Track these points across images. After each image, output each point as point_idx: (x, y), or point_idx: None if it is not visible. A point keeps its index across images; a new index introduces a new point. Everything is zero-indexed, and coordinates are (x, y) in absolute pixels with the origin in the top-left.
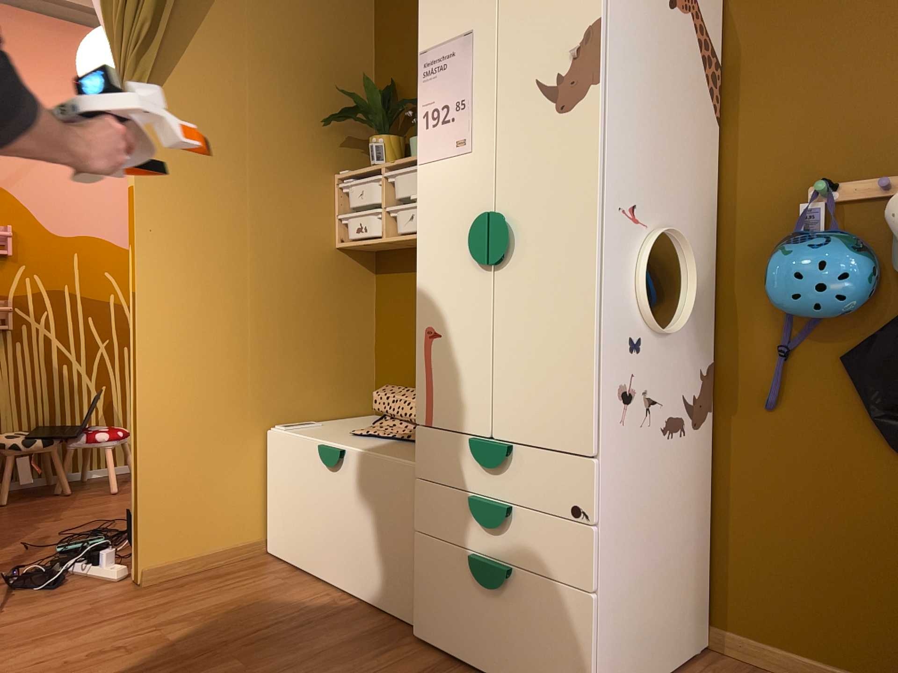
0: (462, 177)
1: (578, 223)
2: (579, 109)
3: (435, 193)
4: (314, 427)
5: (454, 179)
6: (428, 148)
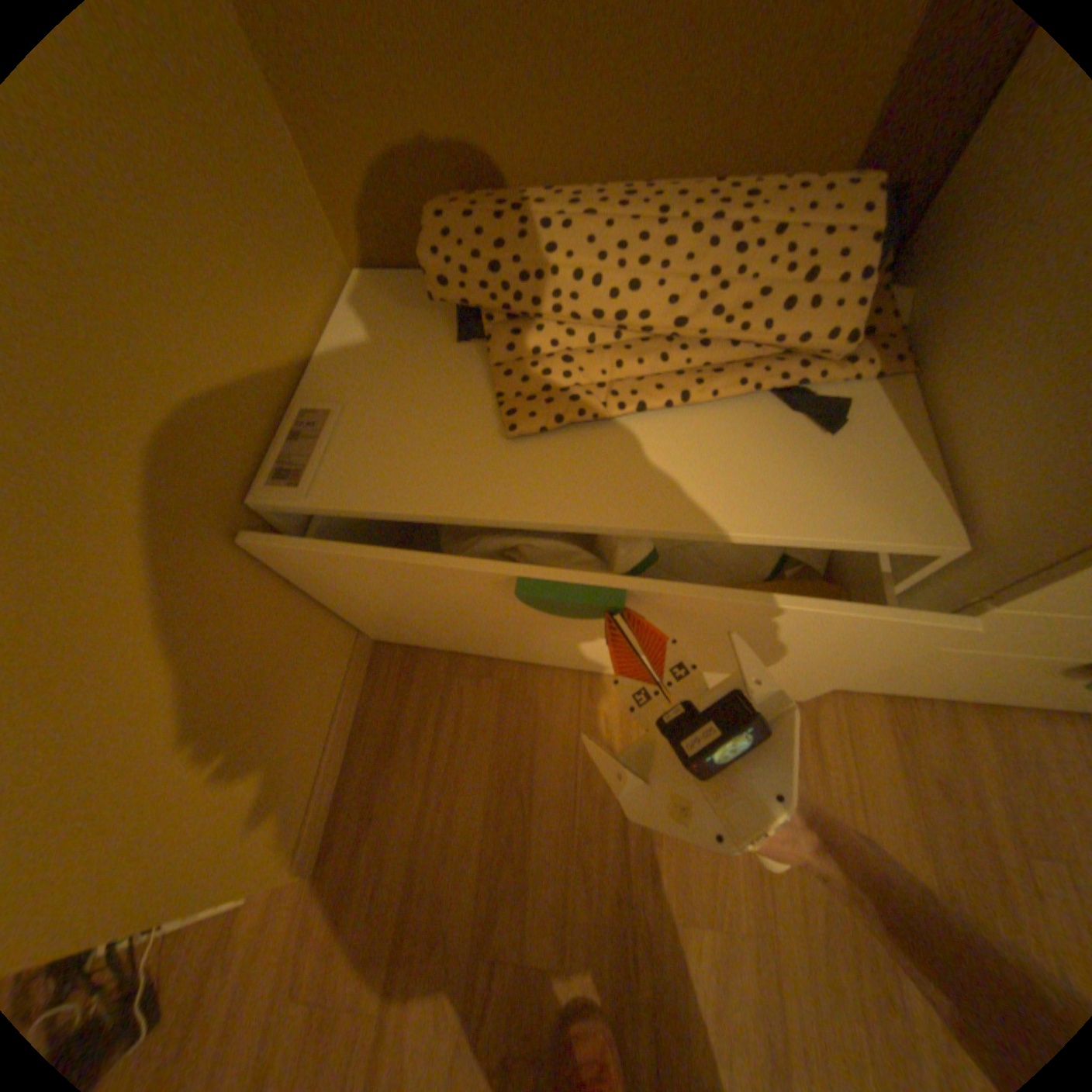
0: None
1: None
2: None
3: None
4: (338, 423)
5: None
6: None
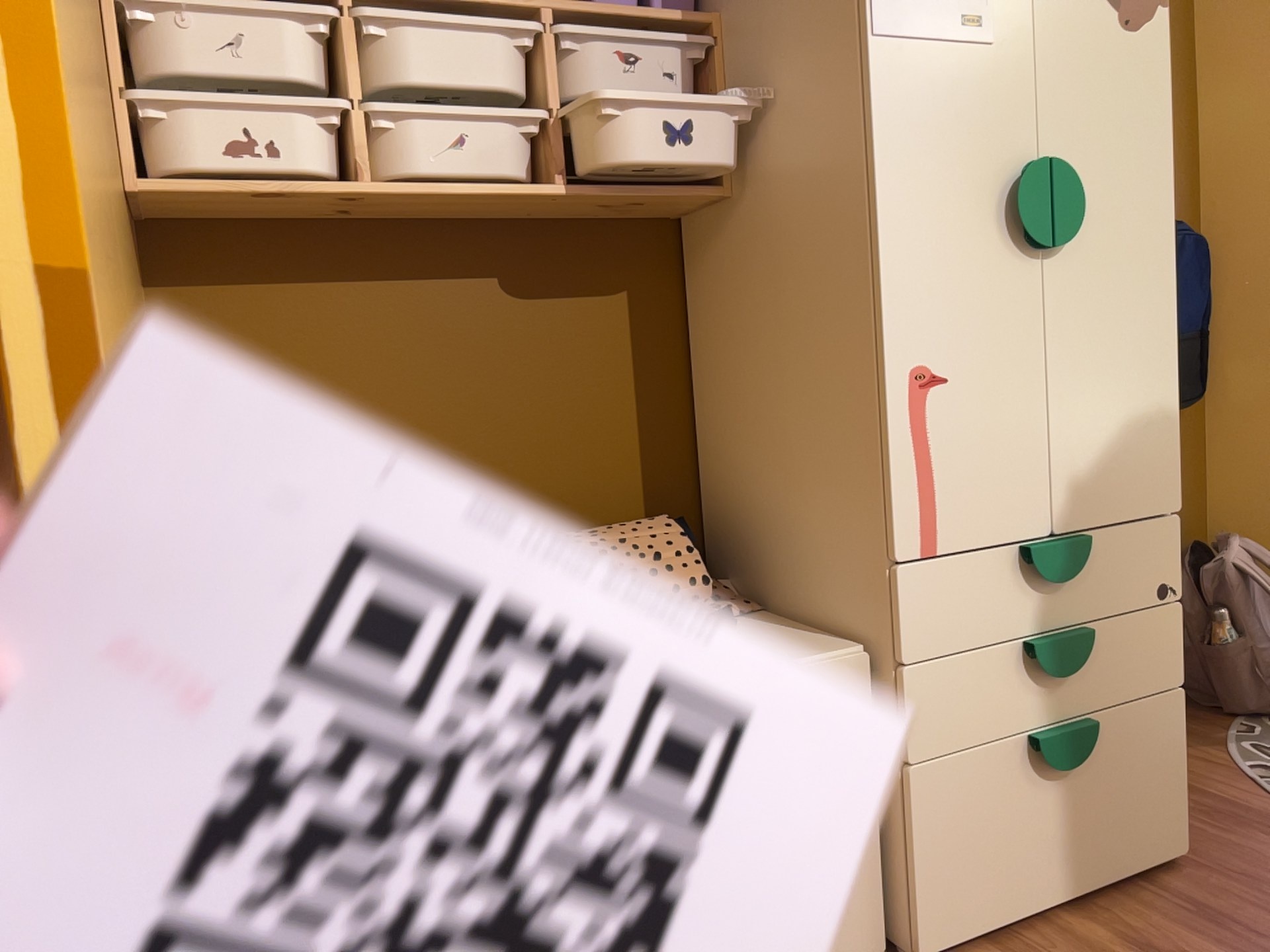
0: (977, 88)
1: (1152, 195)
2: (1147, 33)
3: (920, 105)
4: None
5: (959, 88)
6: (896, 9)
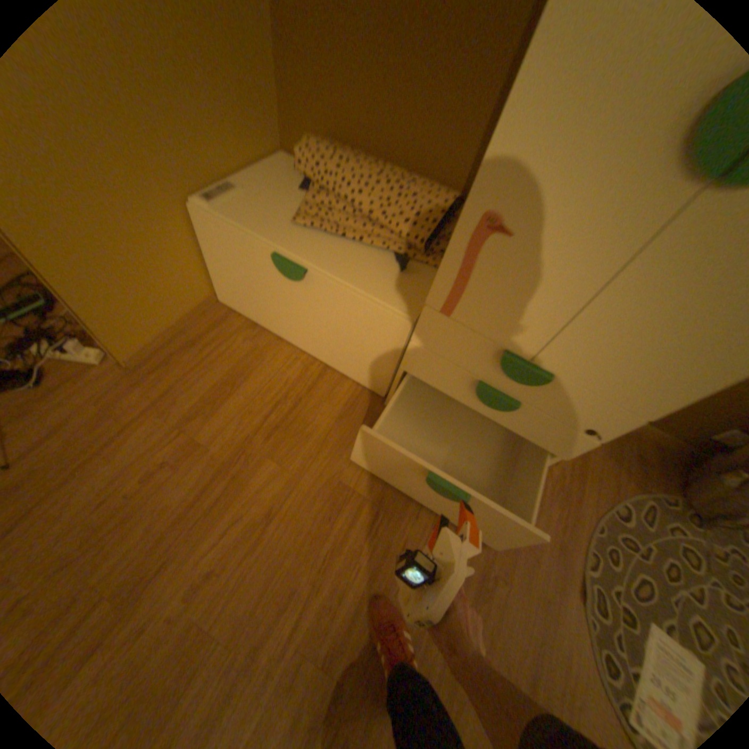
0: None
1: None
2: None
3: None
4: (237, 192)
5: None
6: None
